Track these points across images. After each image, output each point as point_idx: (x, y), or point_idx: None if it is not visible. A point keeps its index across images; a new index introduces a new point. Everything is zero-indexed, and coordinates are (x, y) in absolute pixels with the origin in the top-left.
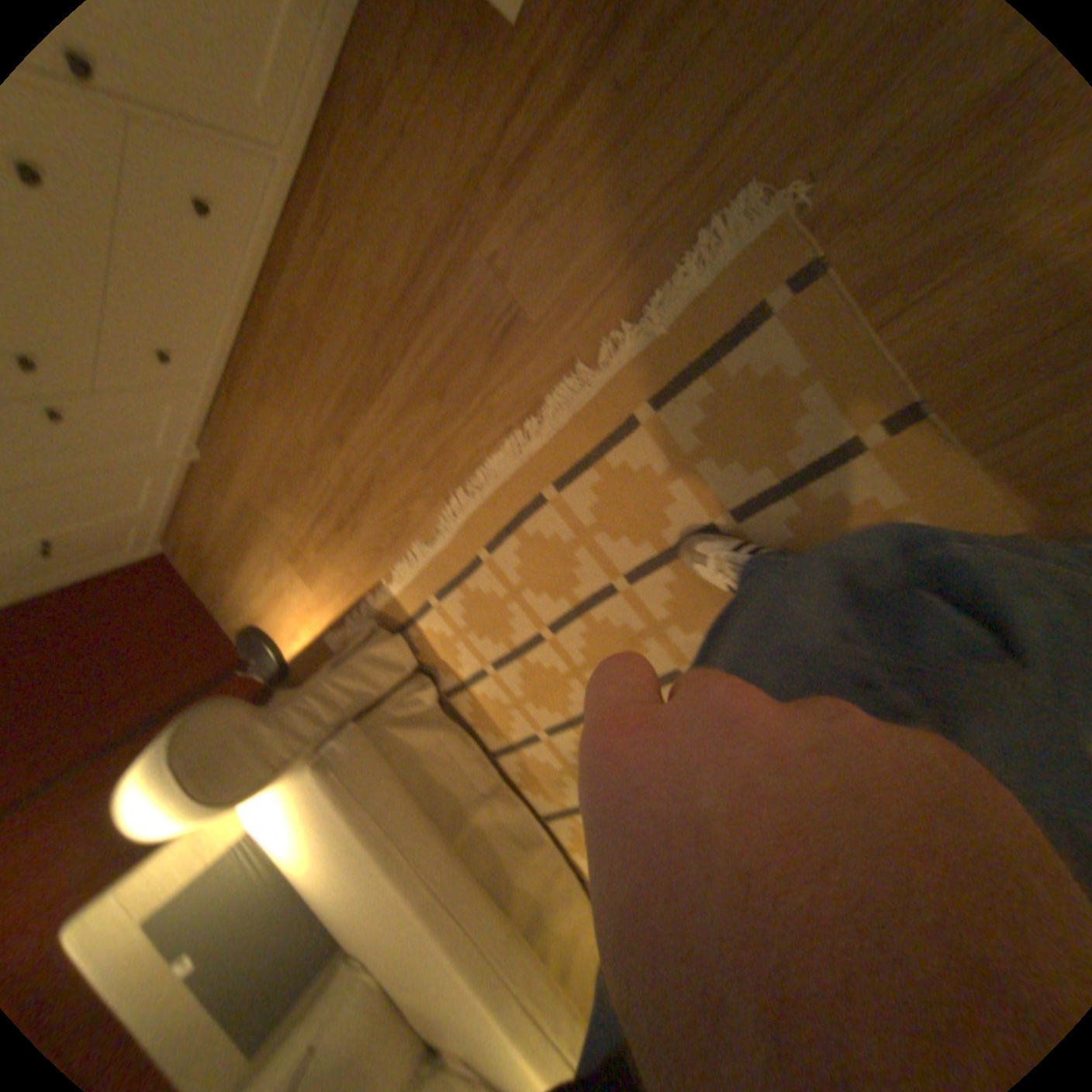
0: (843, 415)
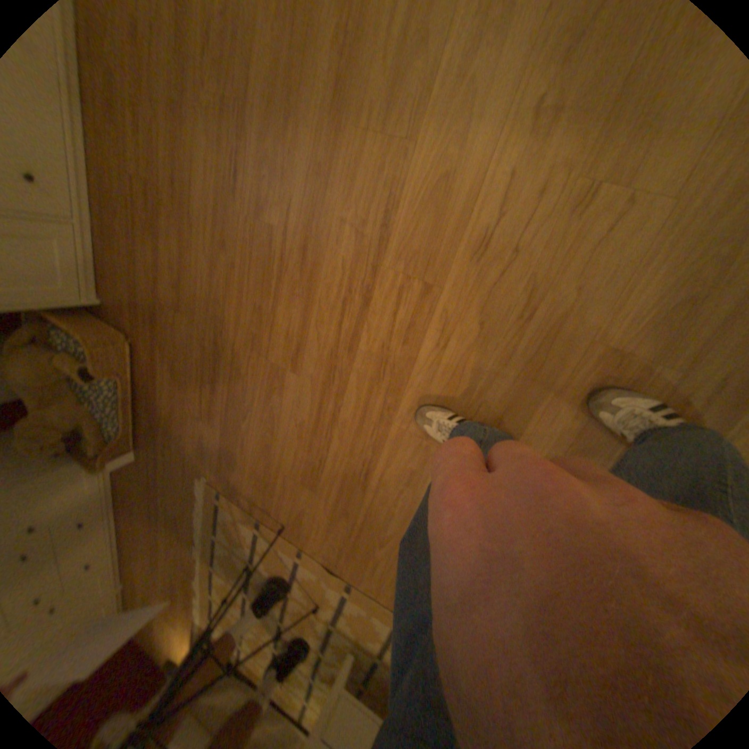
0: (243, 528)
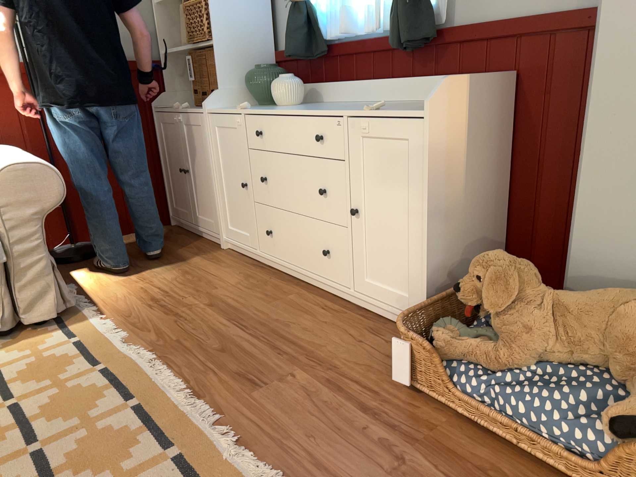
0: None
